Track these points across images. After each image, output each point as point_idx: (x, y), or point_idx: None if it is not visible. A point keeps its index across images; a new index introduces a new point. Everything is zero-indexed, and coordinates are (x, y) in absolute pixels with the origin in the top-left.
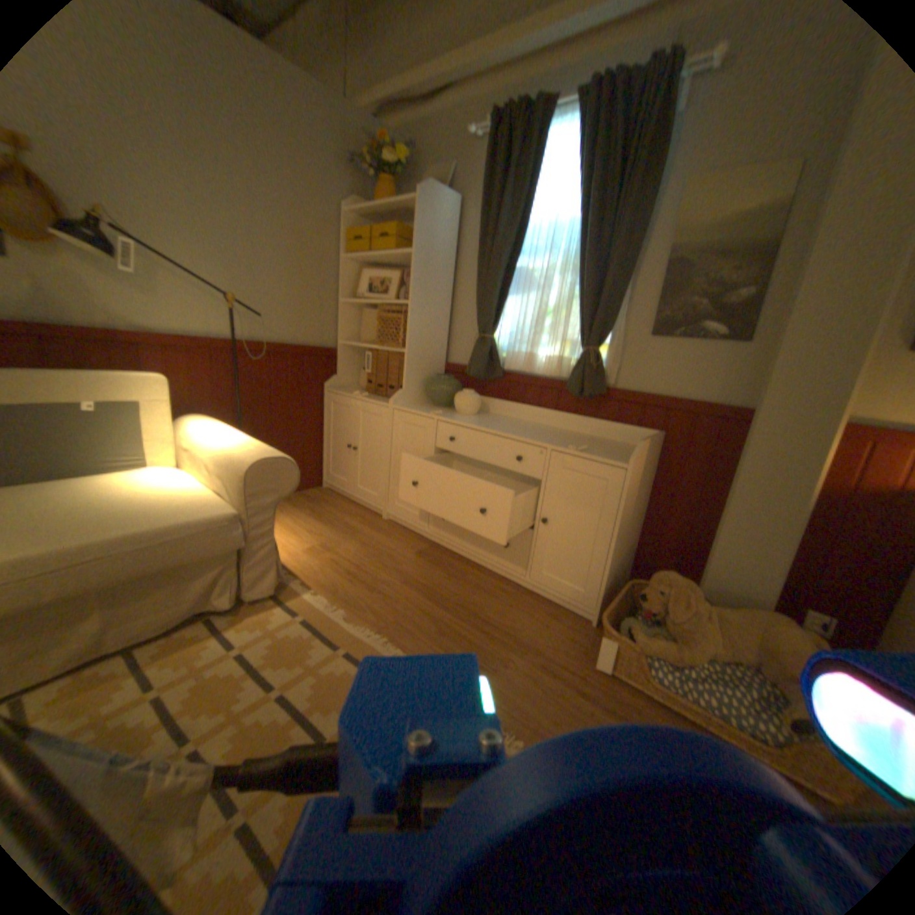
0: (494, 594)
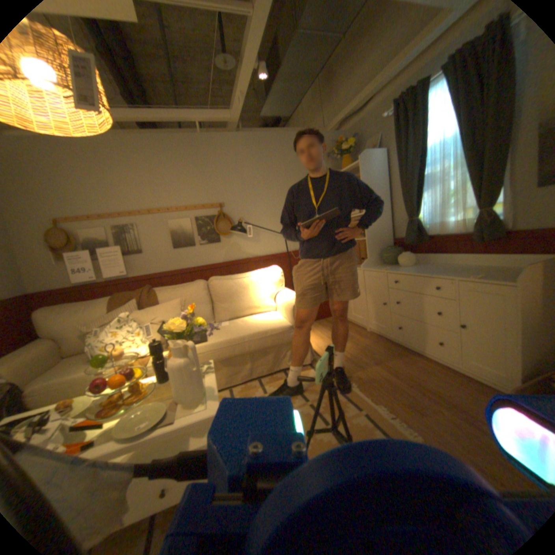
0: (436, 375)
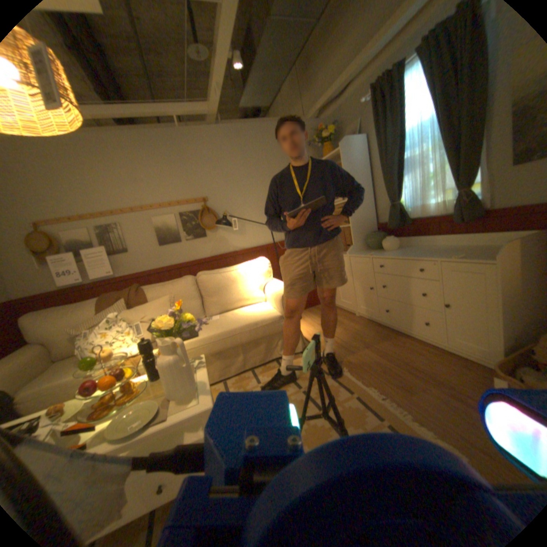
0: (424, 354)
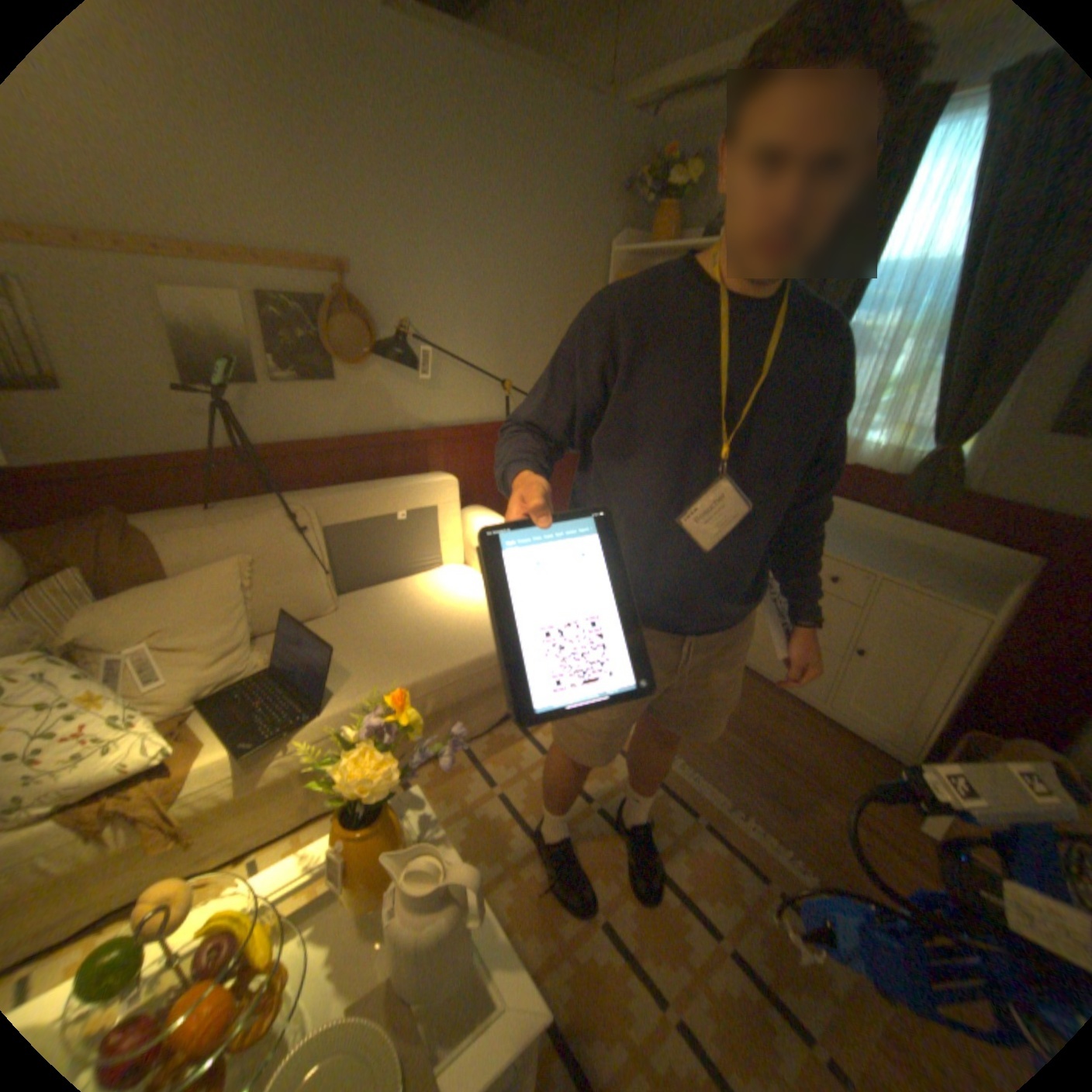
0: (787, 718)
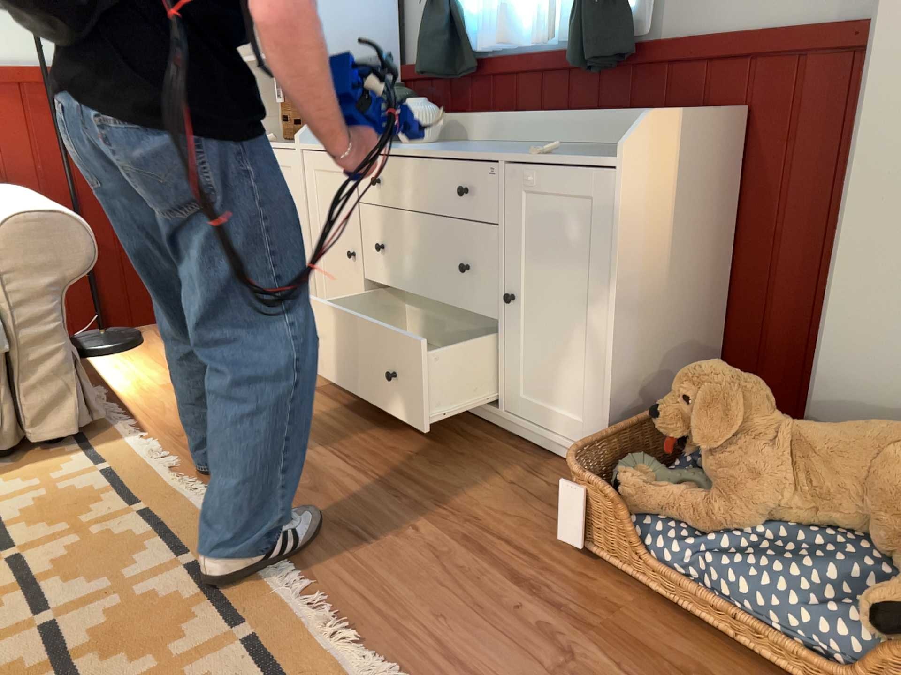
0: (443, 438)
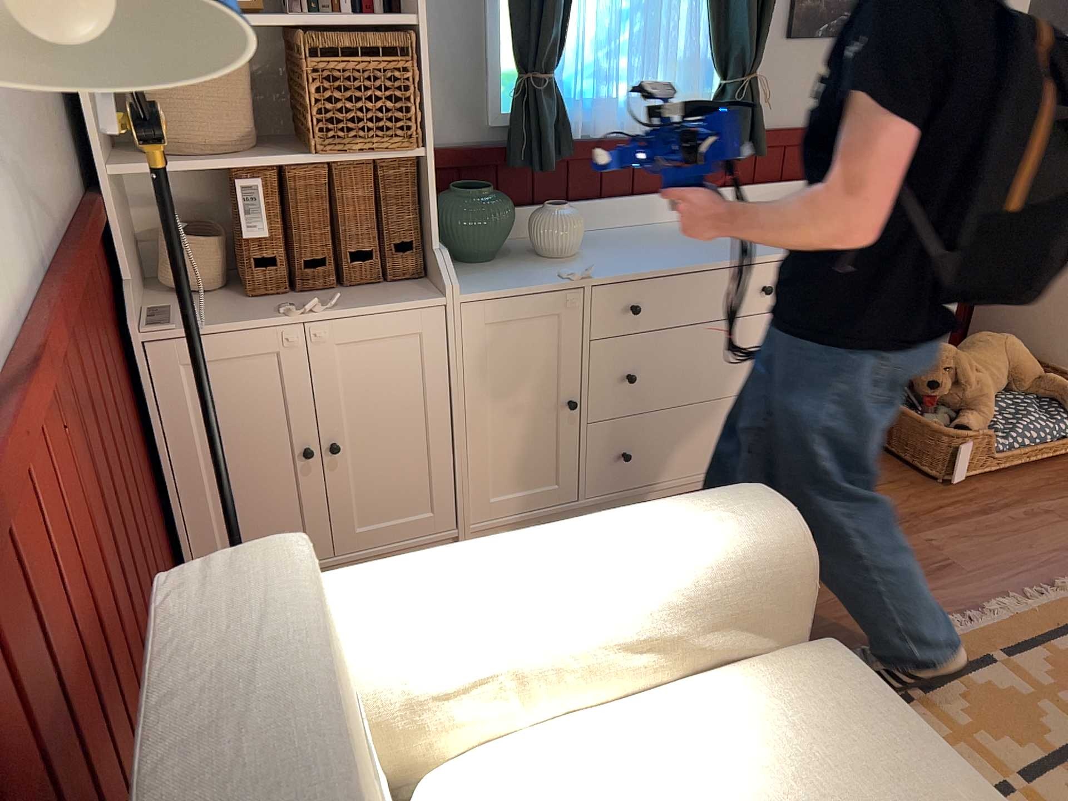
0: None
